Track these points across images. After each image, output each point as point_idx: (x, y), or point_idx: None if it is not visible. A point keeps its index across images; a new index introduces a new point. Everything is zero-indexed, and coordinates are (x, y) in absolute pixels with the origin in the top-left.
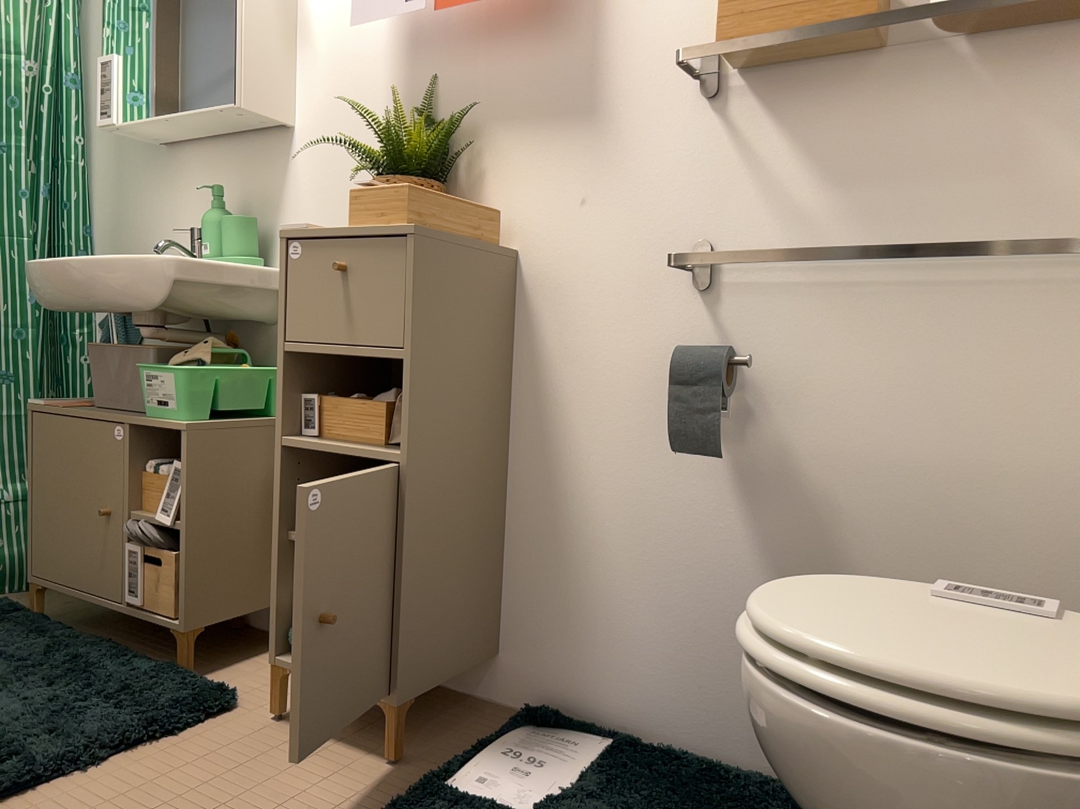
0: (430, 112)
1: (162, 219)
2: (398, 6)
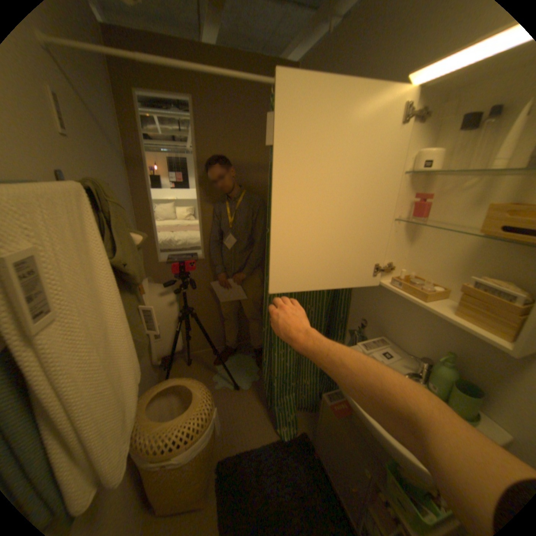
0: None
1: (392, 313)
2: None
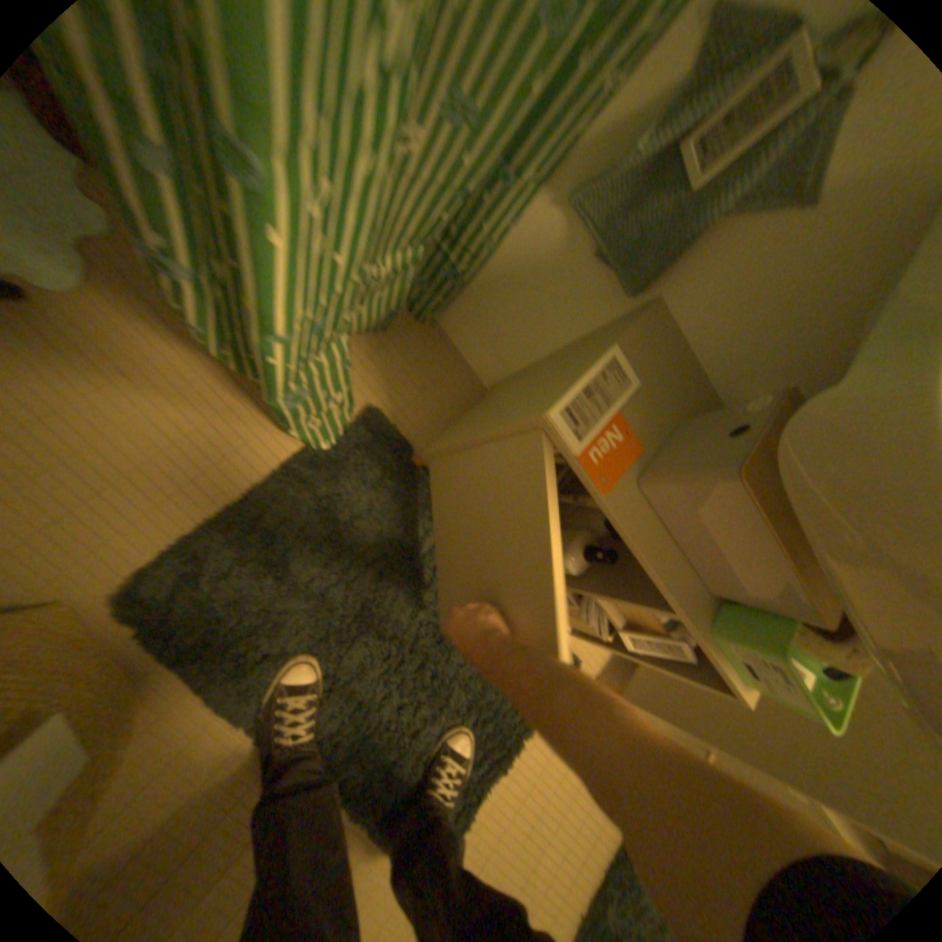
0: None
1: None
2: None
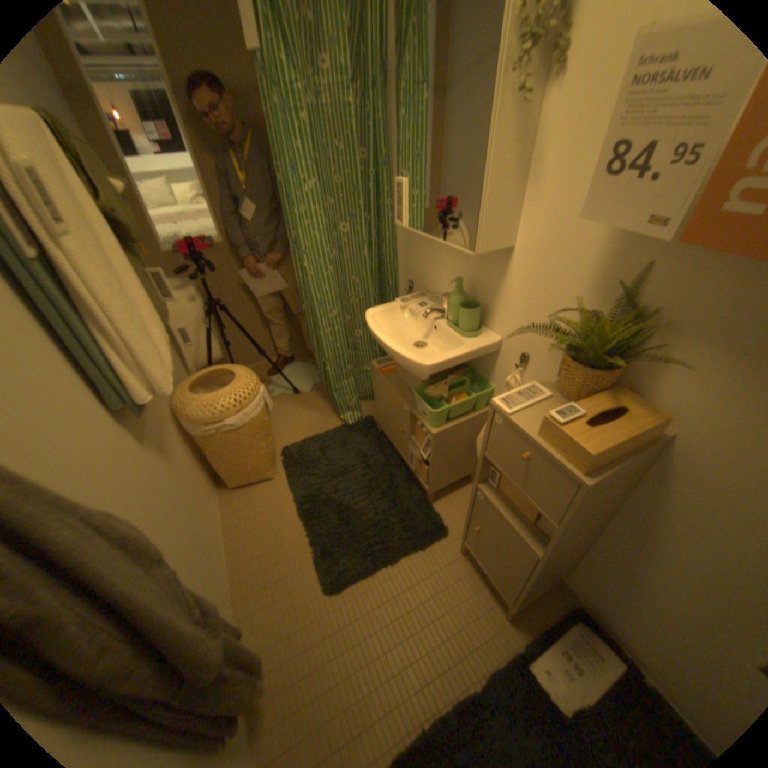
0: (636, 290)
1: (428, 263)
2: (638, 216)
